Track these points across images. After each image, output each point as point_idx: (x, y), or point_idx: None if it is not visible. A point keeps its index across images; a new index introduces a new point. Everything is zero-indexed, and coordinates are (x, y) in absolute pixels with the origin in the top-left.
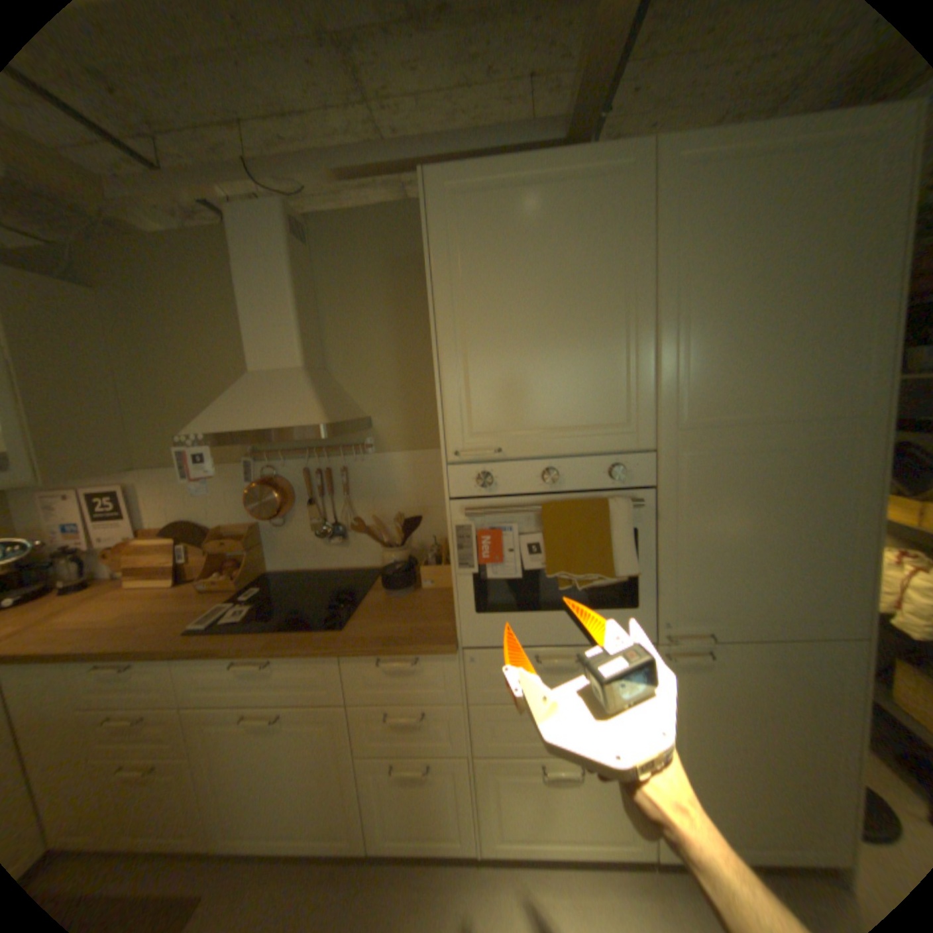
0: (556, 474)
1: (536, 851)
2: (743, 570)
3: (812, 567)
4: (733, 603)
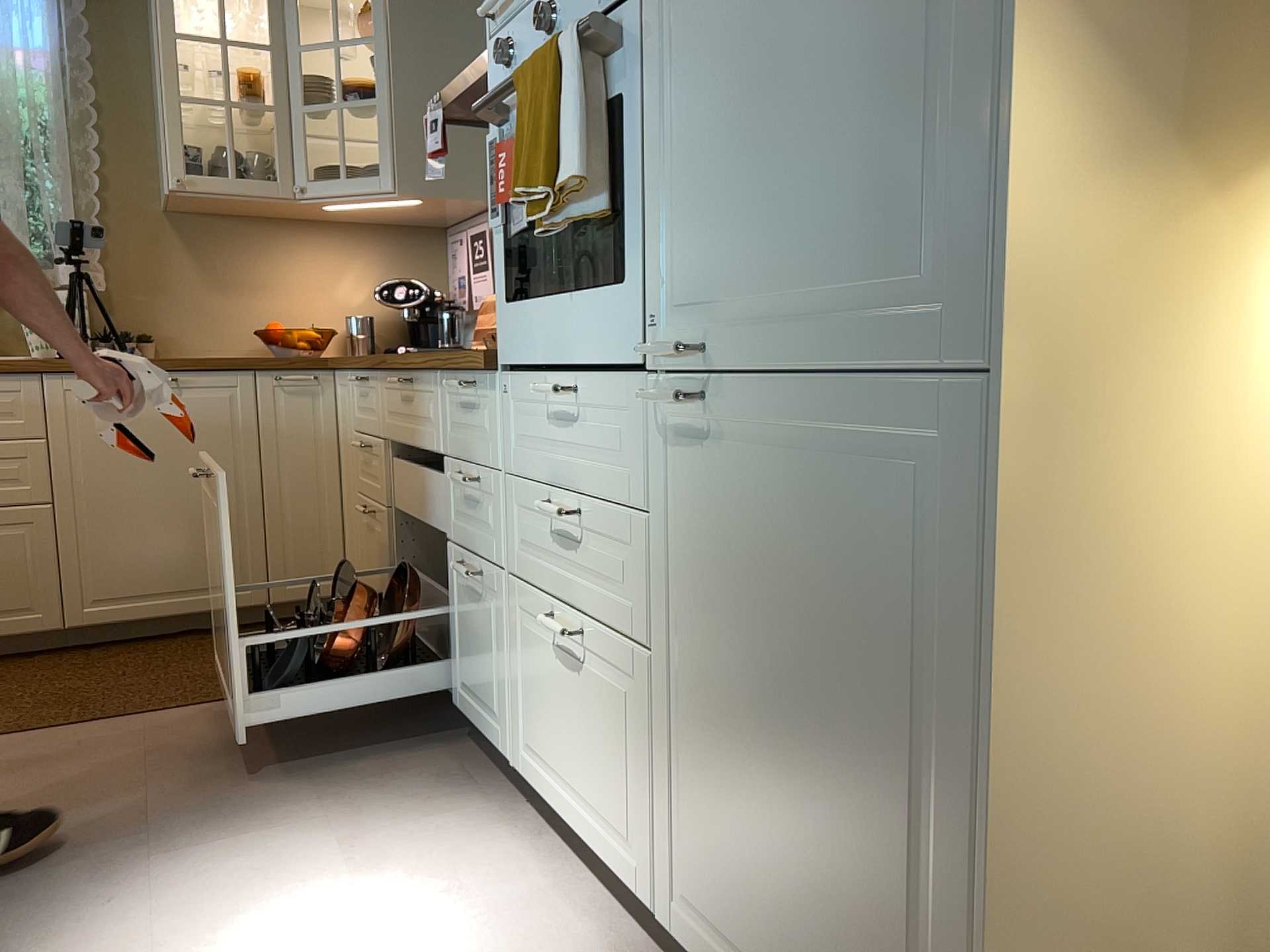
0: (547, 7)
1: (553, 796)
2: (758, 162)
3: (876, 124)
4: (744, 258)
